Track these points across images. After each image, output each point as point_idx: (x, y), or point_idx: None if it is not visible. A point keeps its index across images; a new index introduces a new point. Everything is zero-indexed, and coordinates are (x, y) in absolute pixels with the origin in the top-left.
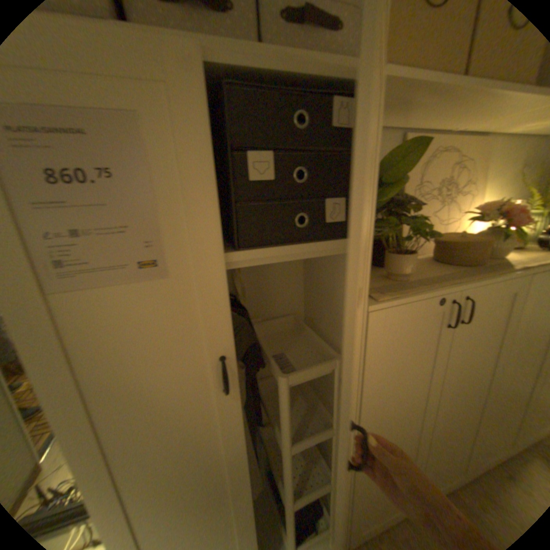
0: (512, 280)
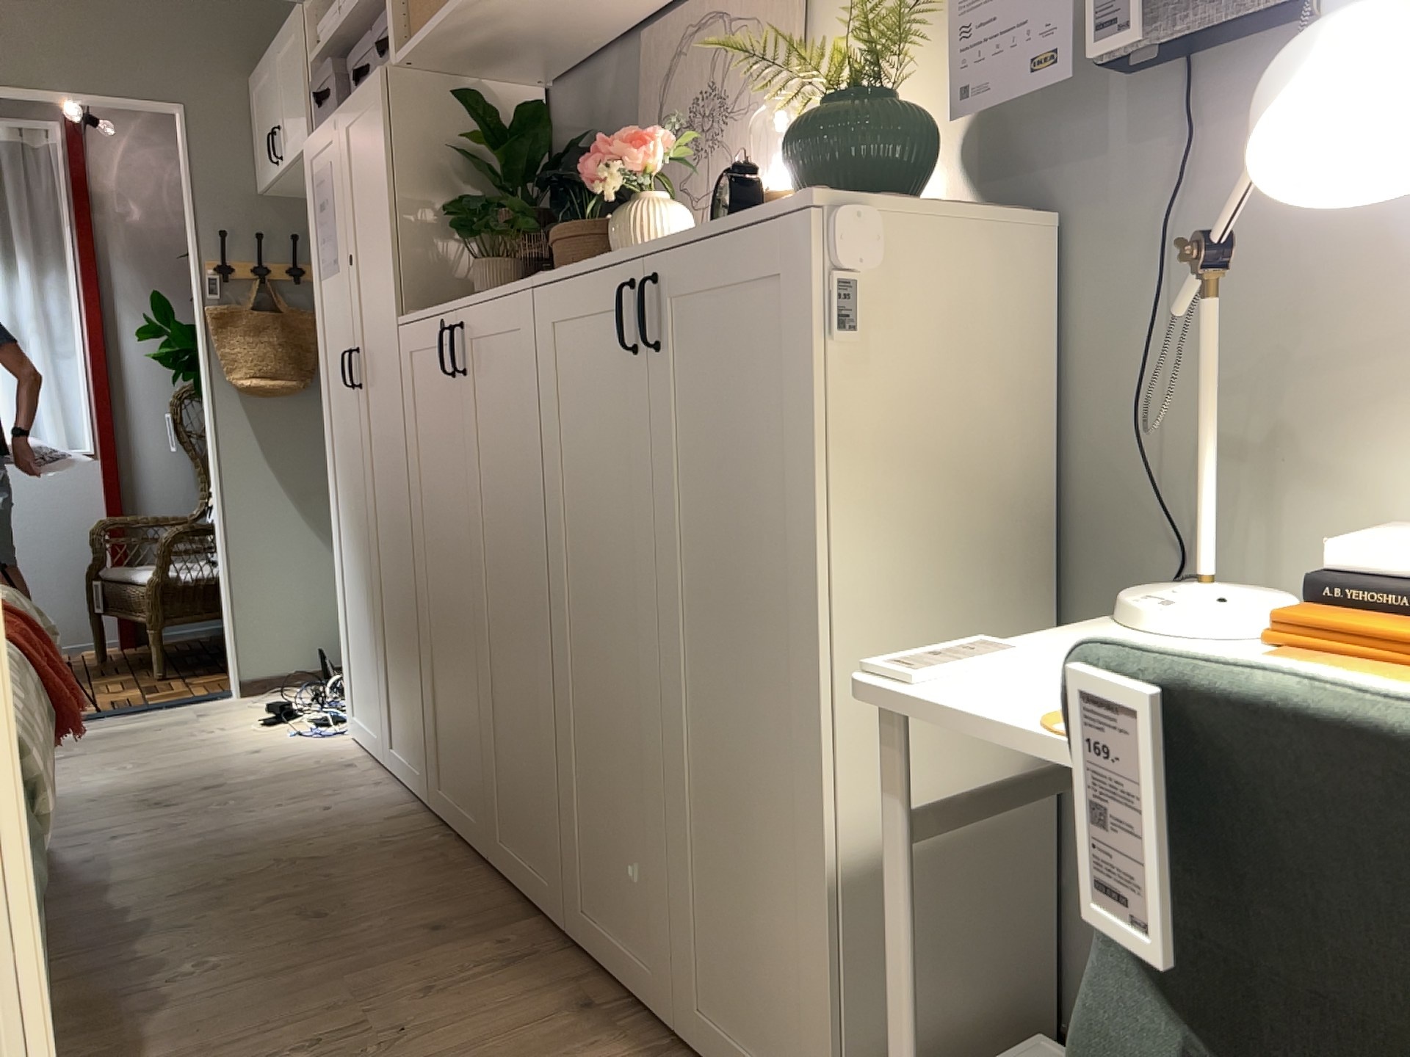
0: (502, 300)
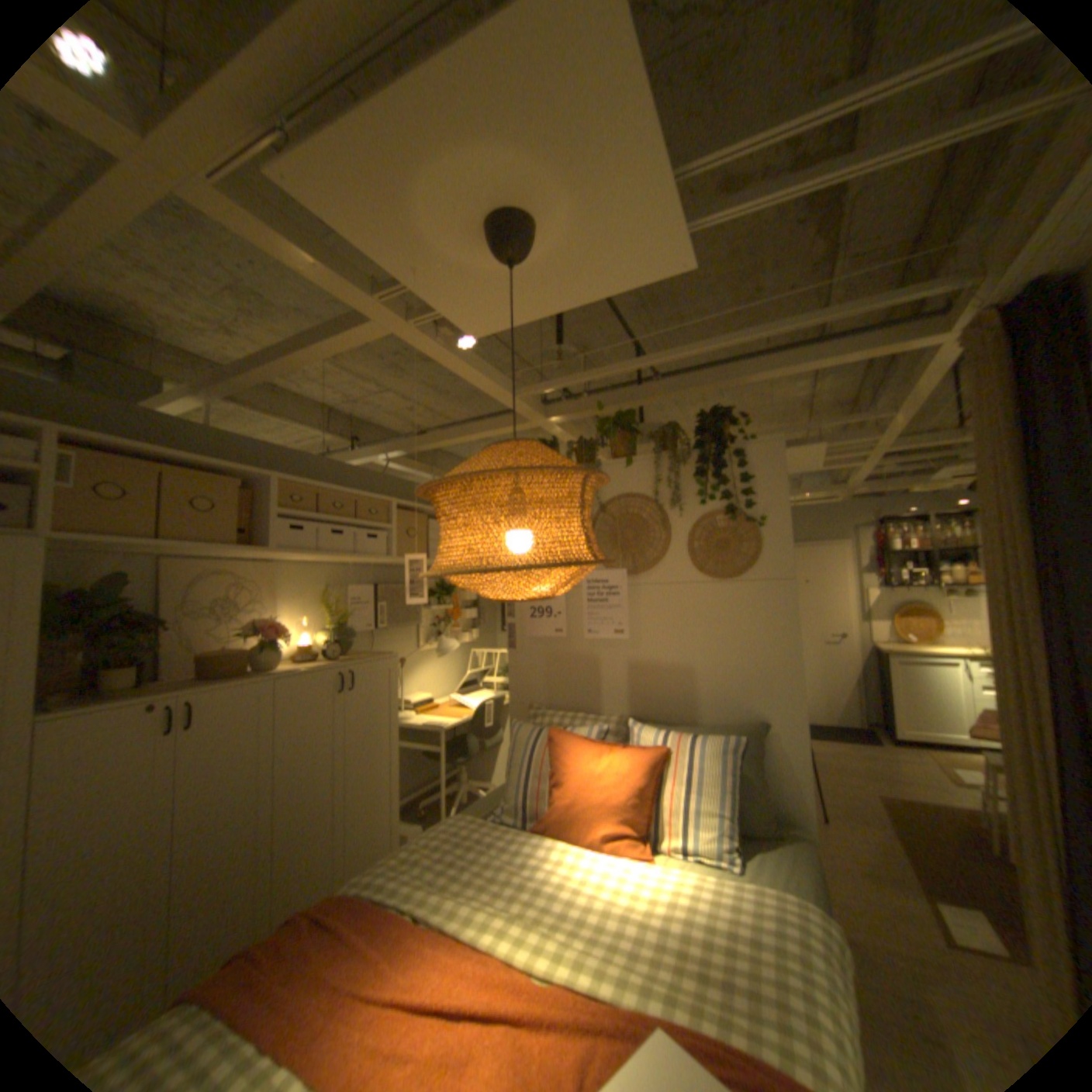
0: (244, 684)
